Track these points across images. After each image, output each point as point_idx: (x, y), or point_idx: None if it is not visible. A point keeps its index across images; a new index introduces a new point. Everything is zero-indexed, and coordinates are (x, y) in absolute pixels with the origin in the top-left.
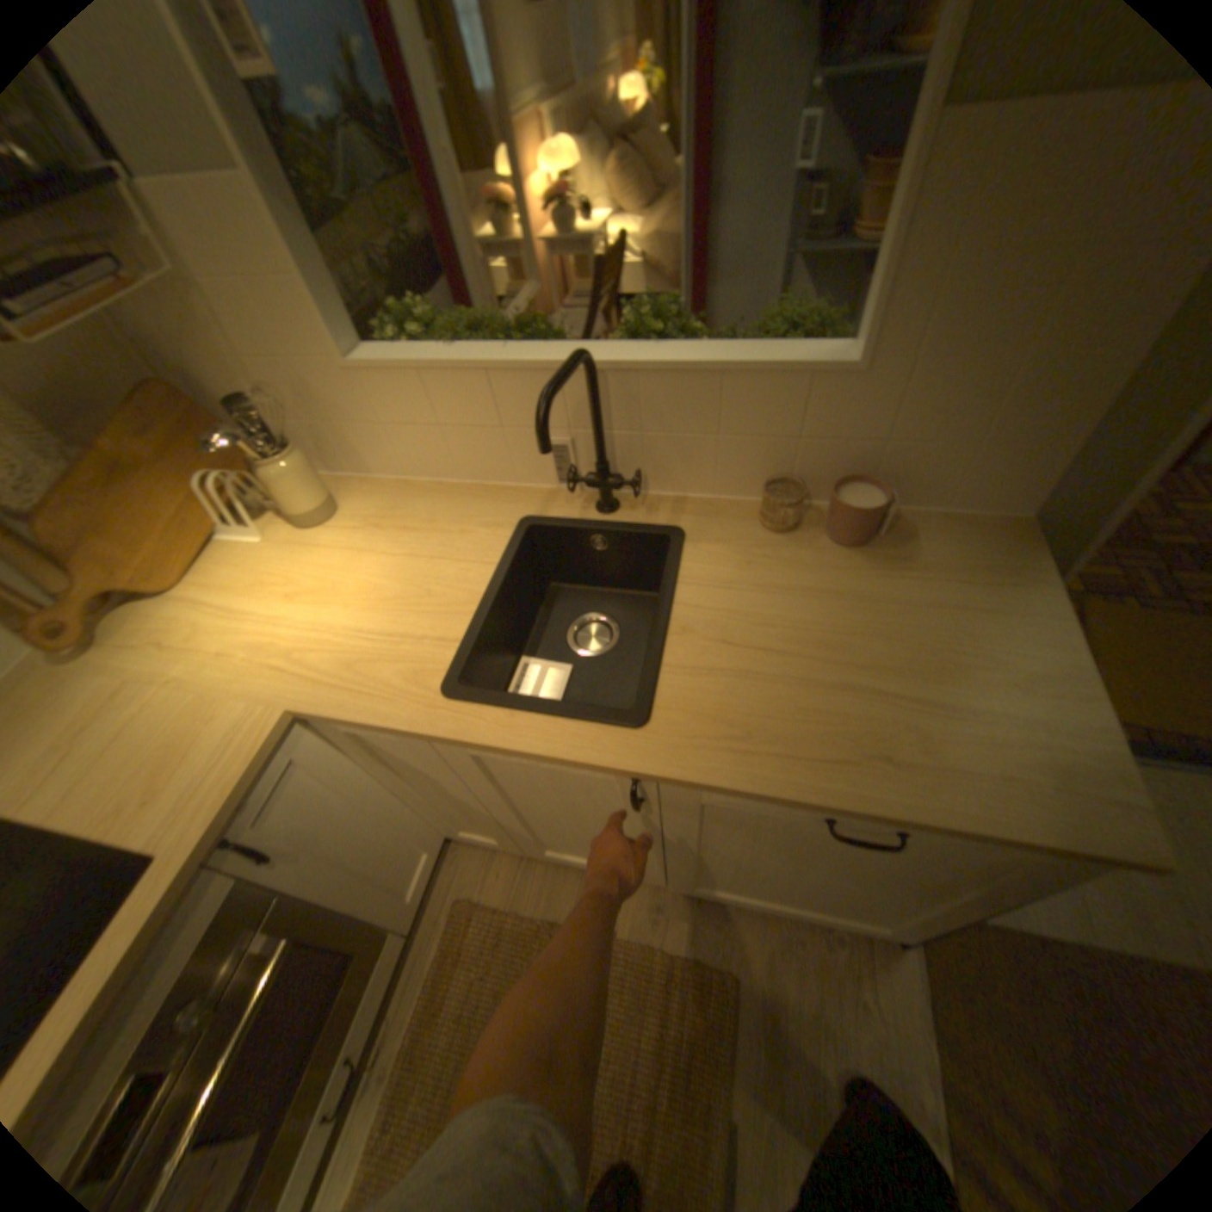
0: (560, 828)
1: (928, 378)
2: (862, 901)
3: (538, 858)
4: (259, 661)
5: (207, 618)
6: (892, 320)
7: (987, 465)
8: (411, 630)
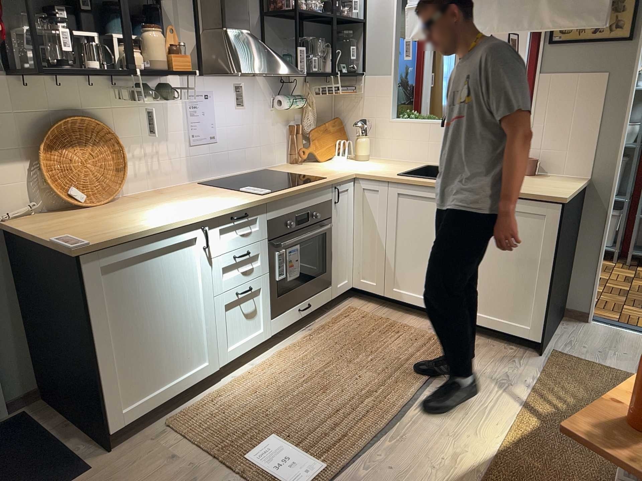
0: (411, 253)
1: (549, 129)
2: (515, 285)
3: (393, 292)
4: (349, 169)
5: (333, 165)
6: (537, 113)
7: (572, 157)
8: (390, 170)
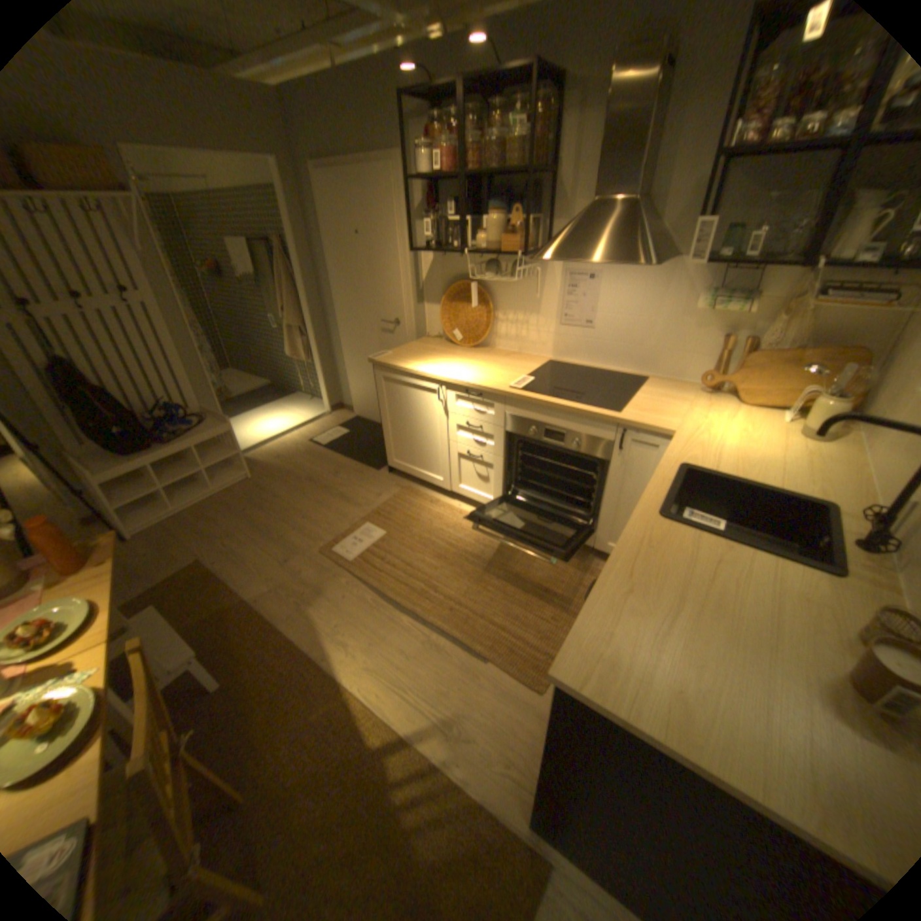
0: None
1: None
2: None
3: None
4: (701, 426)
5: (726, 414)
6: None
7: None
8: (722, 461)
